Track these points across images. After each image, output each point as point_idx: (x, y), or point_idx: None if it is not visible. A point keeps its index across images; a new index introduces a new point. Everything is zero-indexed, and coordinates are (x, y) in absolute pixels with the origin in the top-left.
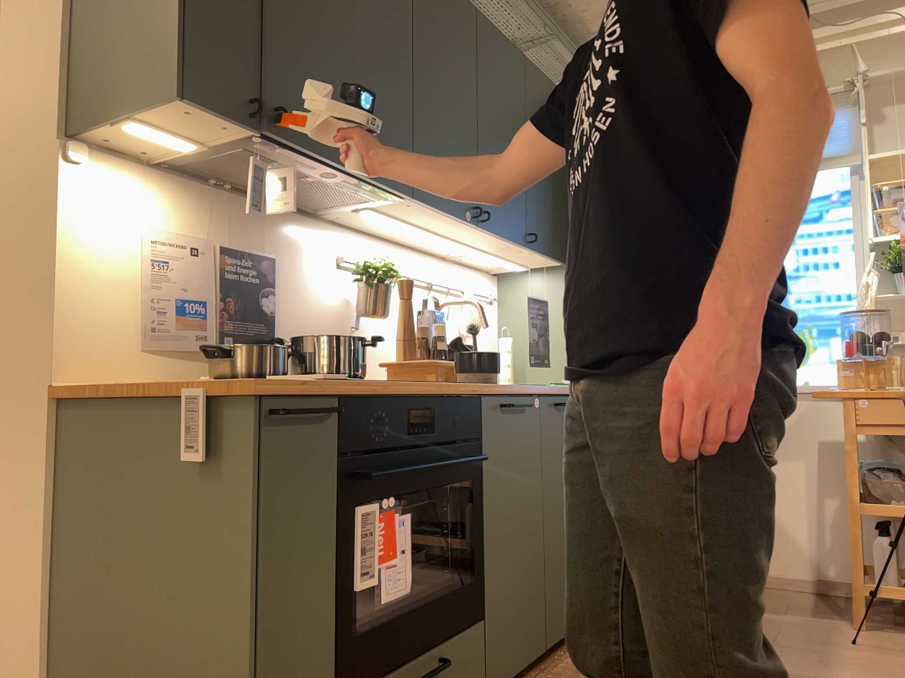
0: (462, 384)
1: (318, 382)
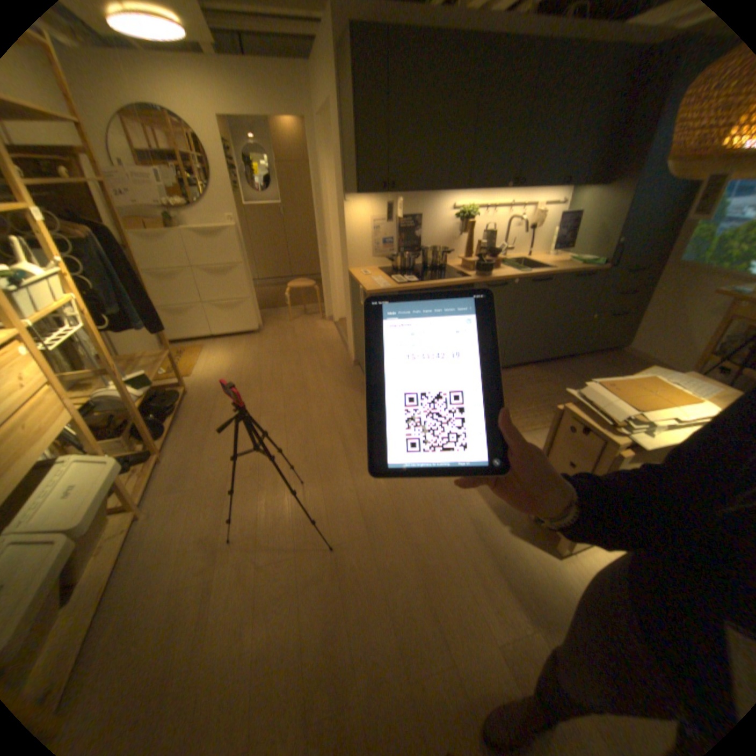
0: (467, 277)
1: (396, 285)
